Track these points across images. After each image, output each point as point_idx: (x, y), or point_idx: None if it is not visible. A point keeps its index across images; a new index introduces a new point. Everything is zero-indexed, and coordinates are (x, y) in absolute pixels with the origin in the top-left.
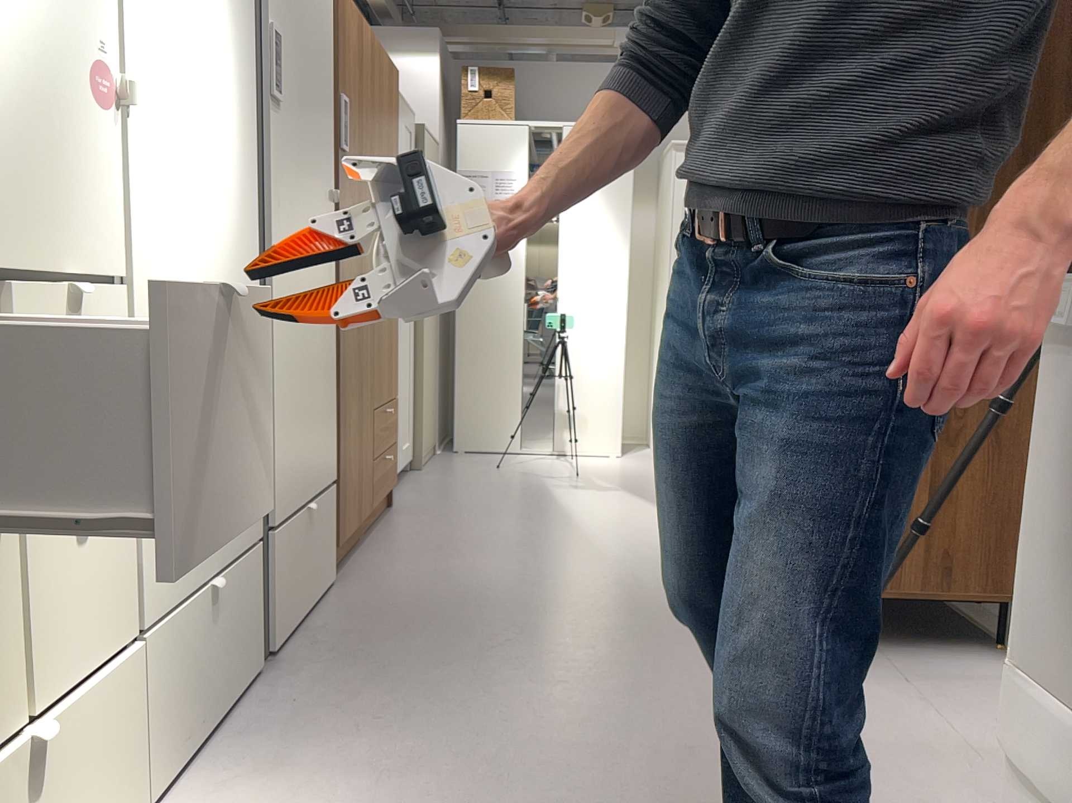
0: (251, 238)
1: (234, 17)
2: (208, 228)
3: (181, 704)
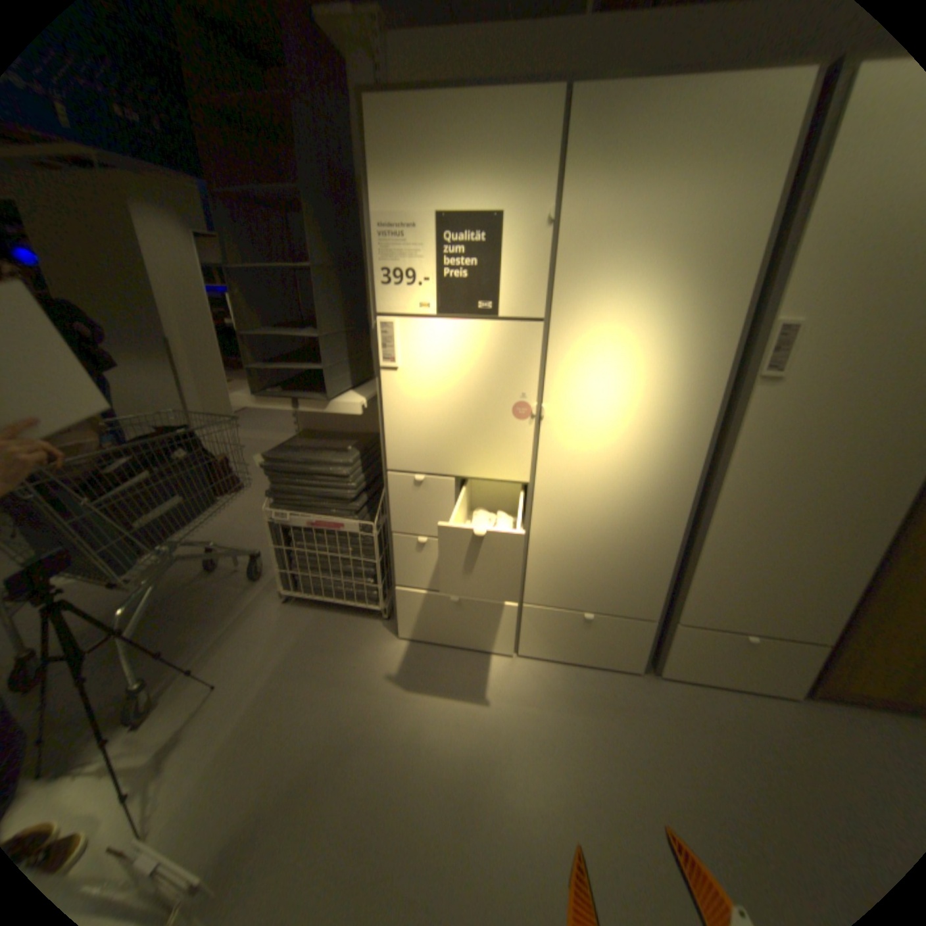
0: (702, 470)
1: (704, 337)
2: (626, 465)
3: (550, 640)
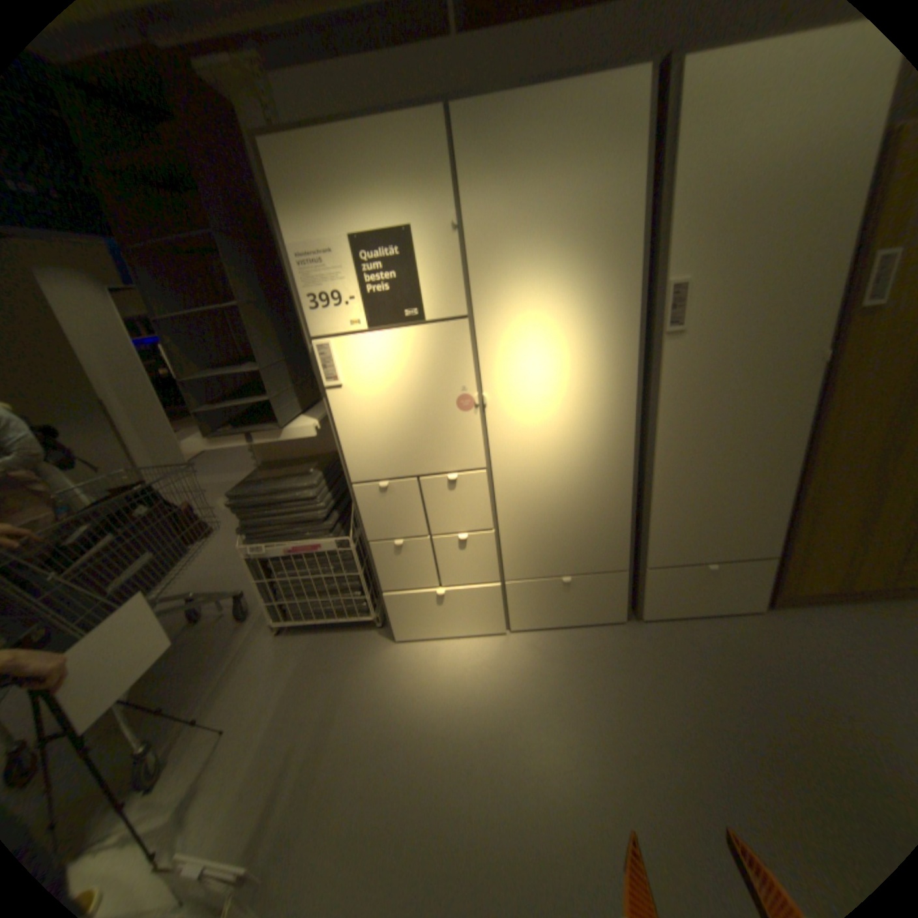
0: (636, 425)
1: (611, 307)
2: (569, 433)
3: (536, 610)
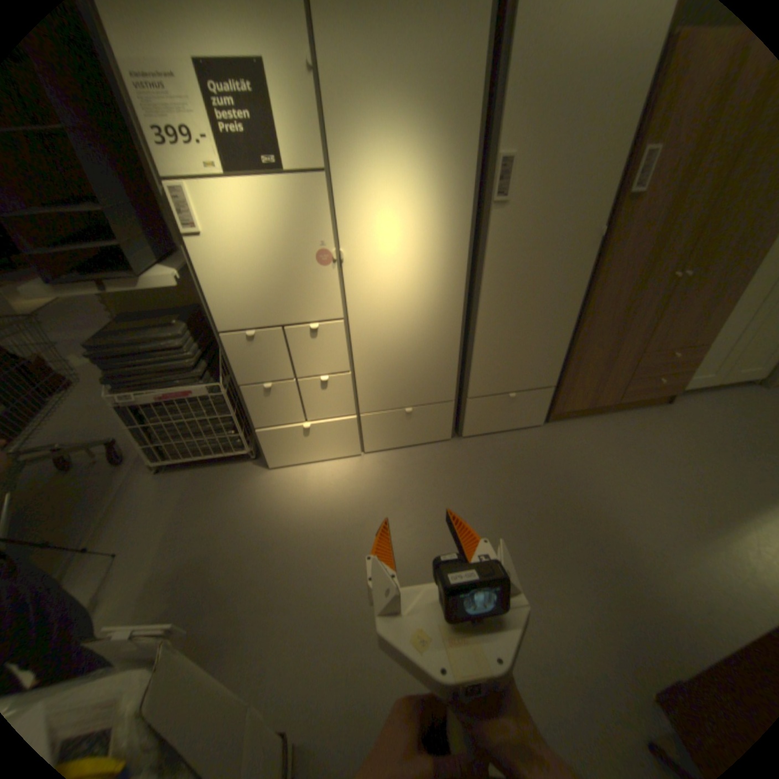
0: (466, 283)
1: (451, 173)
2: (414, 289)
3: (385, 435)
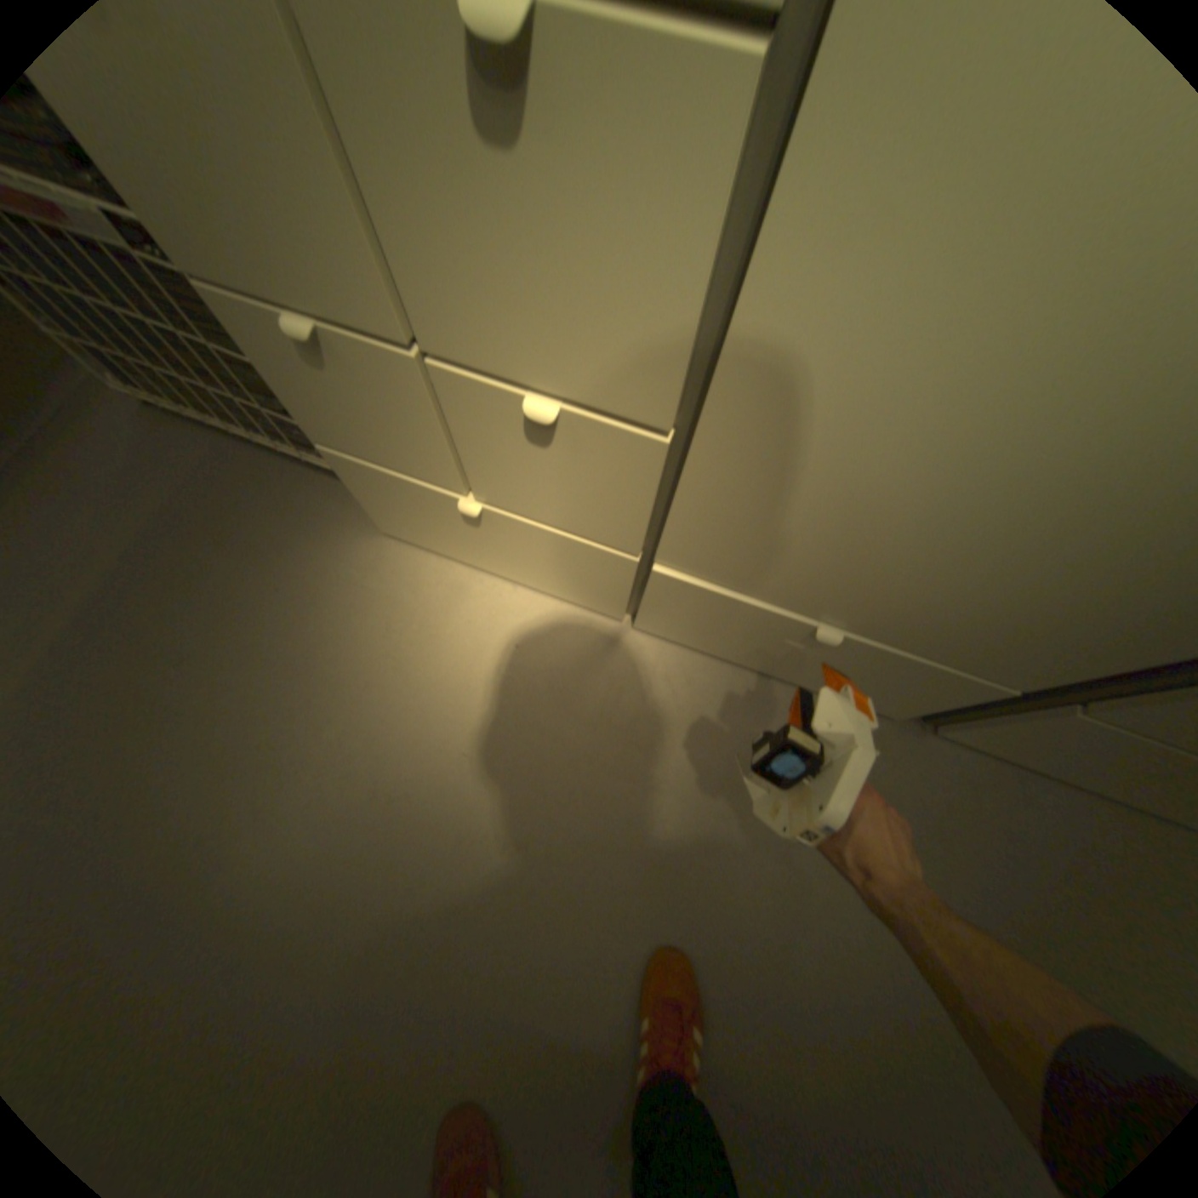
0: None
1: None
2: None
3: (710, 629)
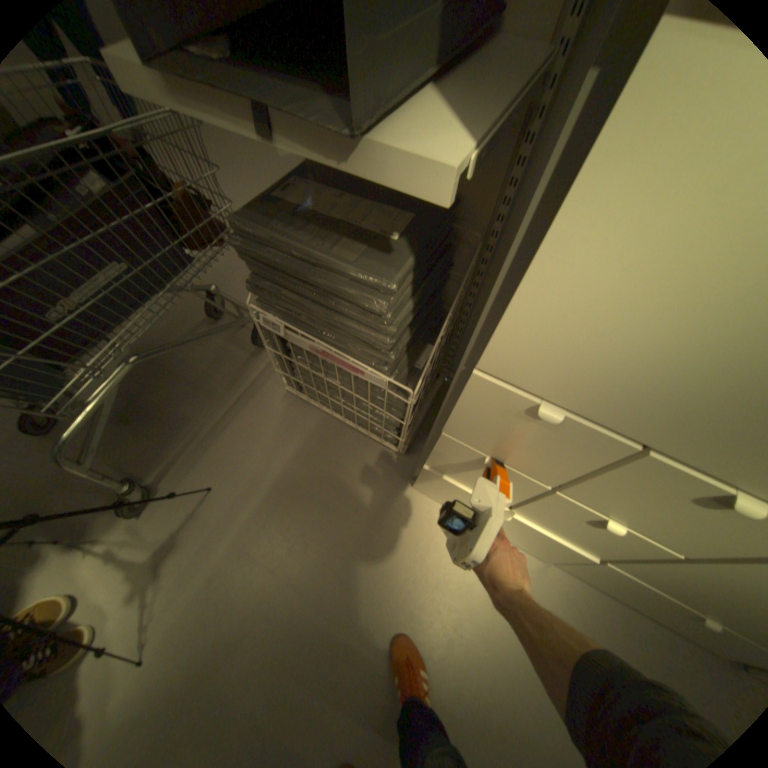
0: None
1: None
2: None
3: (617, 590)
